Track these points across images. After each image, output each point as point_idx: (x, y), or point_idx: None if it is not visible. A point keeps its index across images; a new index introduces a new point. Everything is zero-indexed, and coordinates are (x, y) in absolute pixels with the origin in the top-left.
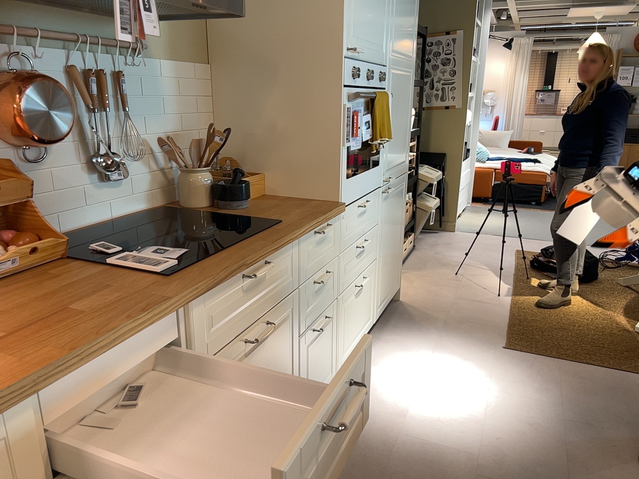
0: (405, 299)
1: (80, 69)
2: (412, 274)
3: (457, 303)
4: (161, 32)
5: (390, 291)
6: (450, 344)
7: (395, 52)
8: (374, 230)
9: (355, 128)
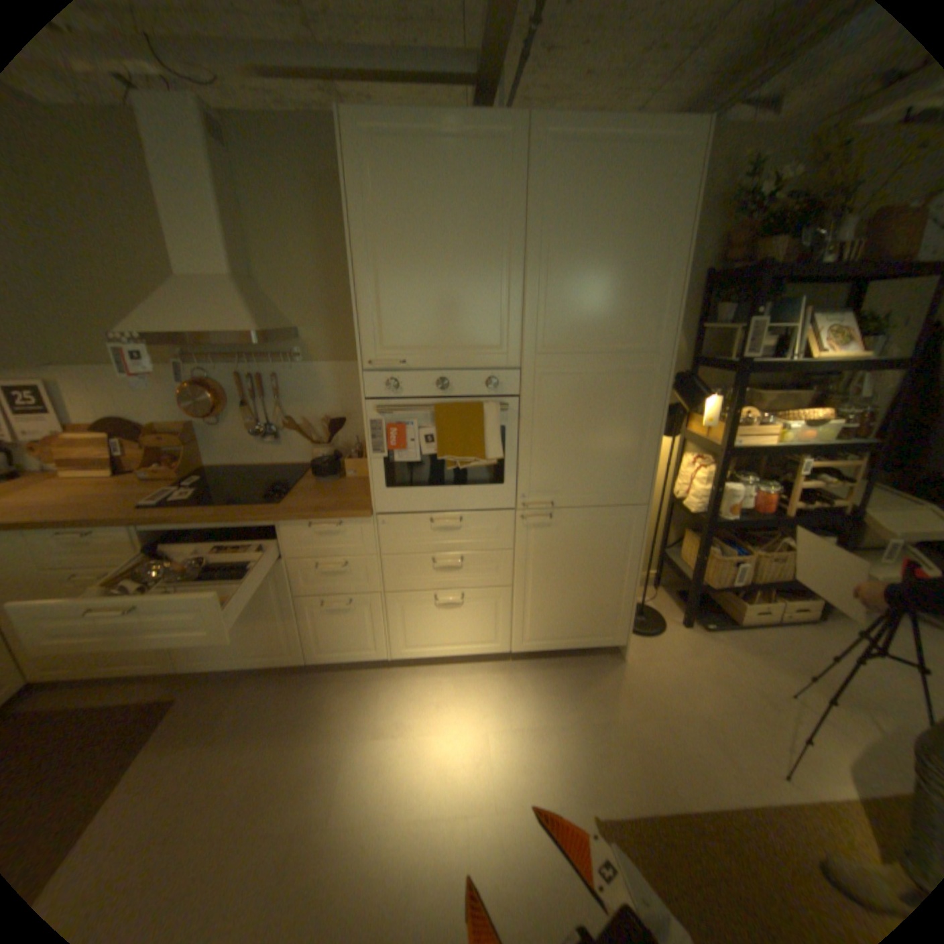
0: (635, 666)
1: (242, 374)
2: (719, 650)
3: (688, 726)
4: (320, 341)
5: (575, 637)
6: (552, 747)
7: (552, 346)
8: (495, 555)
9: (394, 441)
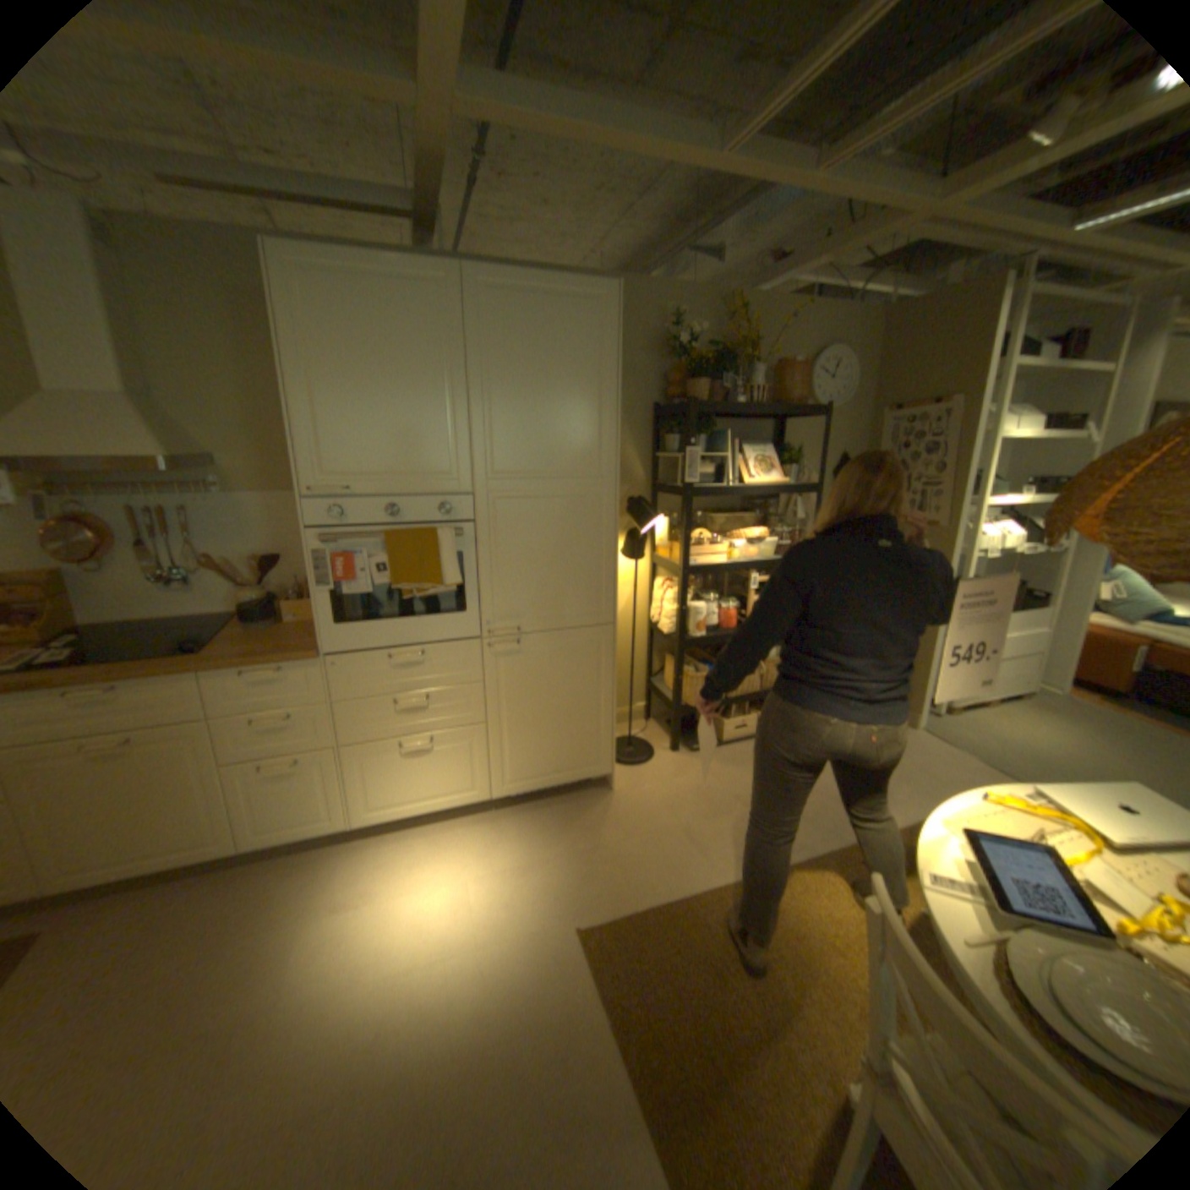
0: (621, 794)
1: (136, 508)
2: (701, 767)
3: (667, 836)
4: (244, 469)
5: (558, 772)
6: (536, 880)
7: (502, 473)
8: (463, 689)
9: (341, 572)
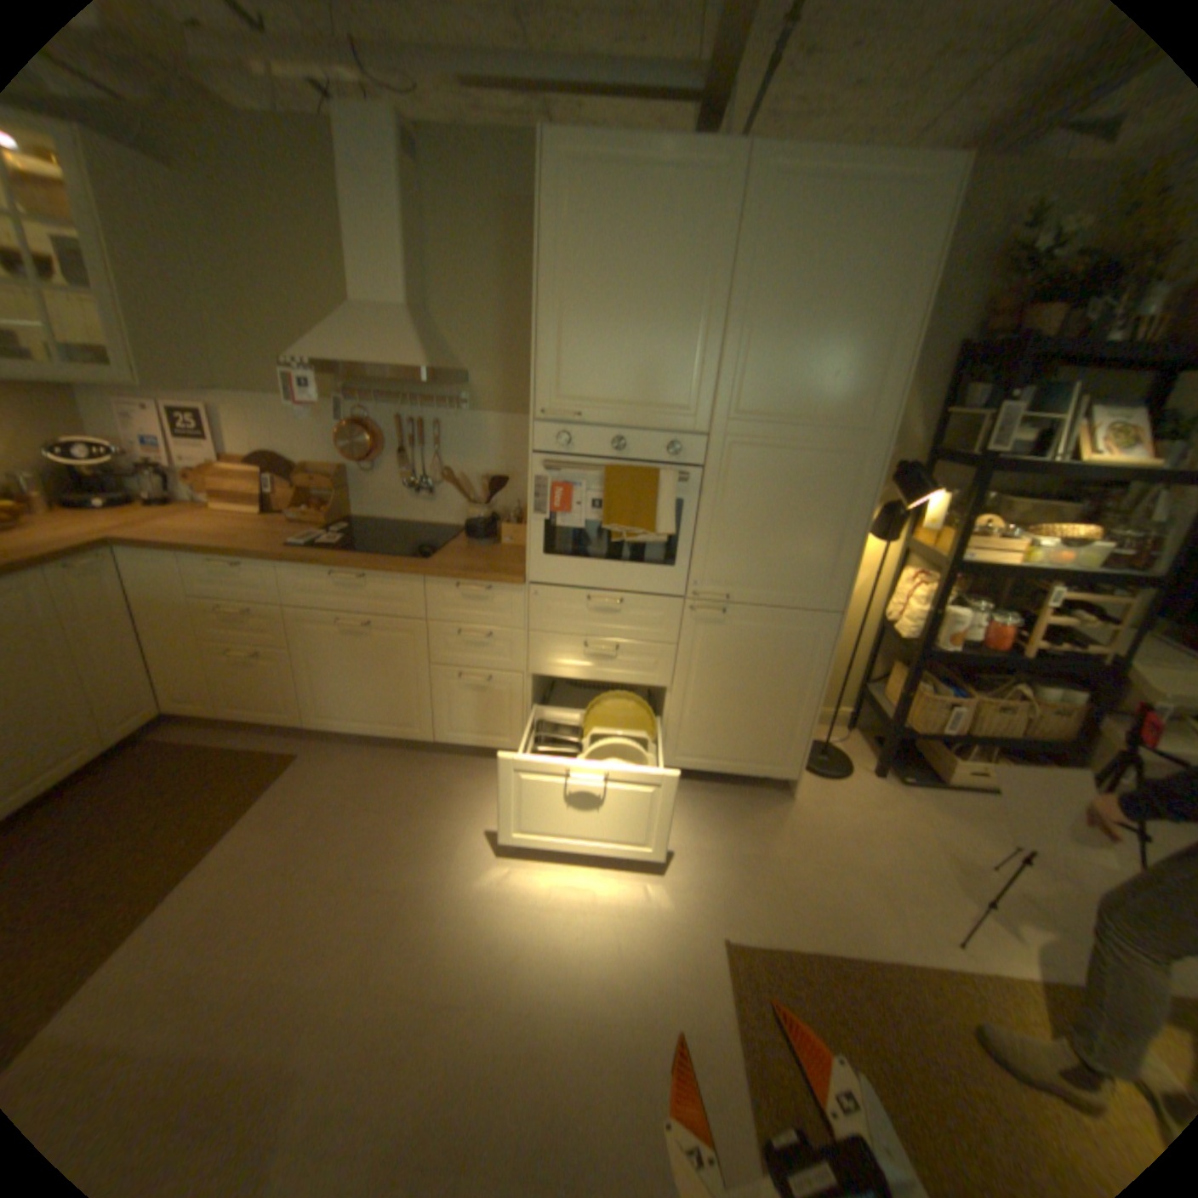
0: (805, 806)
1: (403, 419)
2: (913, 807)
3: (854, 876)
4: (491, 390)
5: (737, 760)
6: (691, 868)
7: (747, 413)
8: (655, 648)
9: (558, 503)
